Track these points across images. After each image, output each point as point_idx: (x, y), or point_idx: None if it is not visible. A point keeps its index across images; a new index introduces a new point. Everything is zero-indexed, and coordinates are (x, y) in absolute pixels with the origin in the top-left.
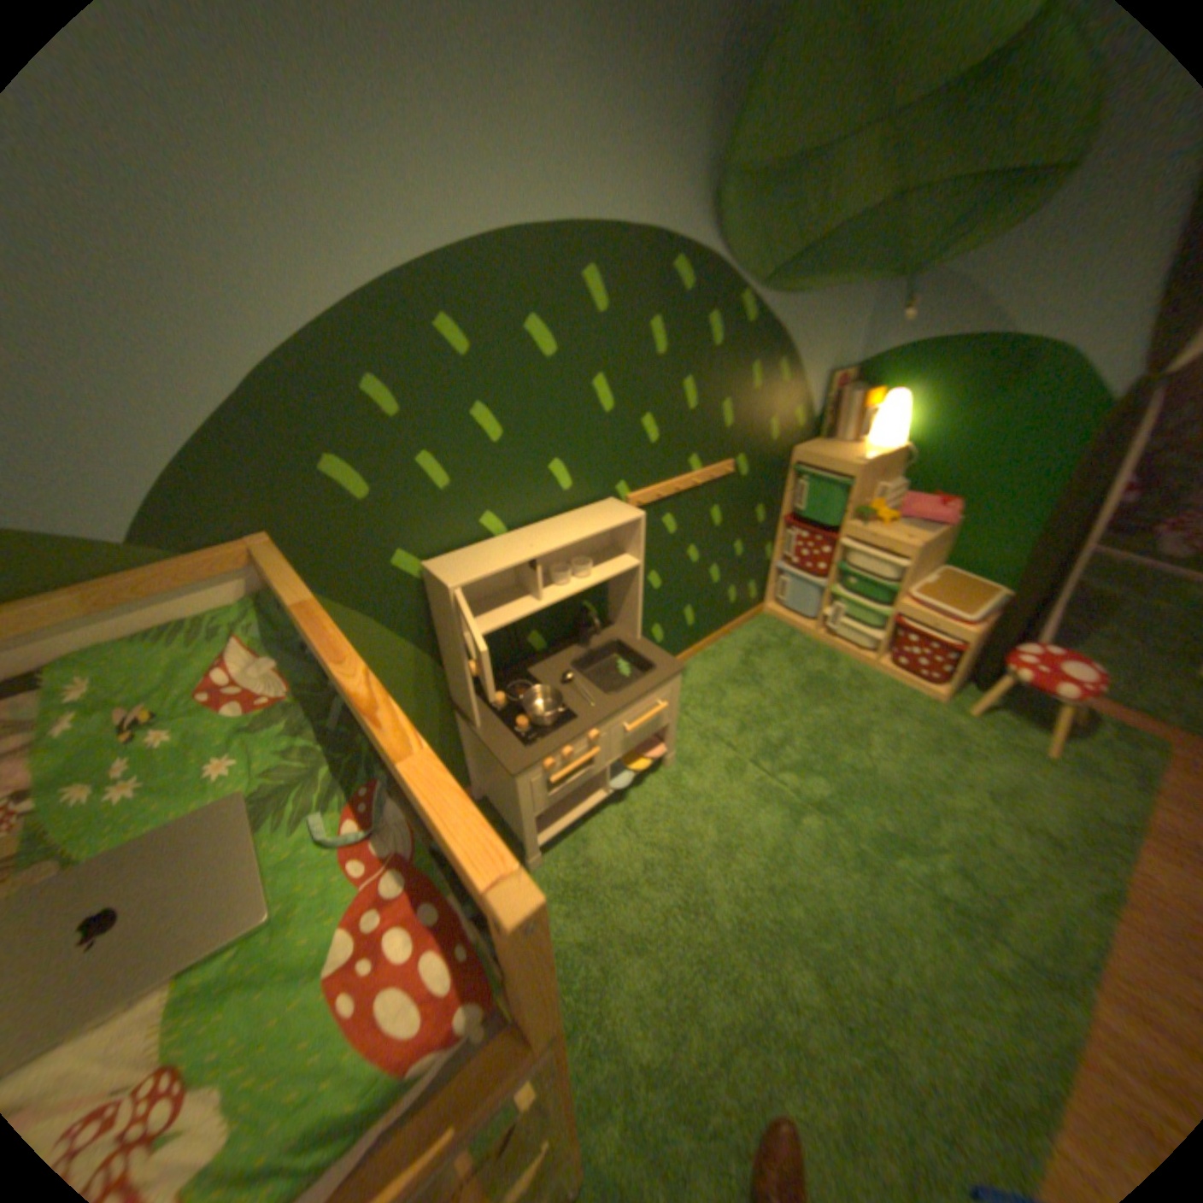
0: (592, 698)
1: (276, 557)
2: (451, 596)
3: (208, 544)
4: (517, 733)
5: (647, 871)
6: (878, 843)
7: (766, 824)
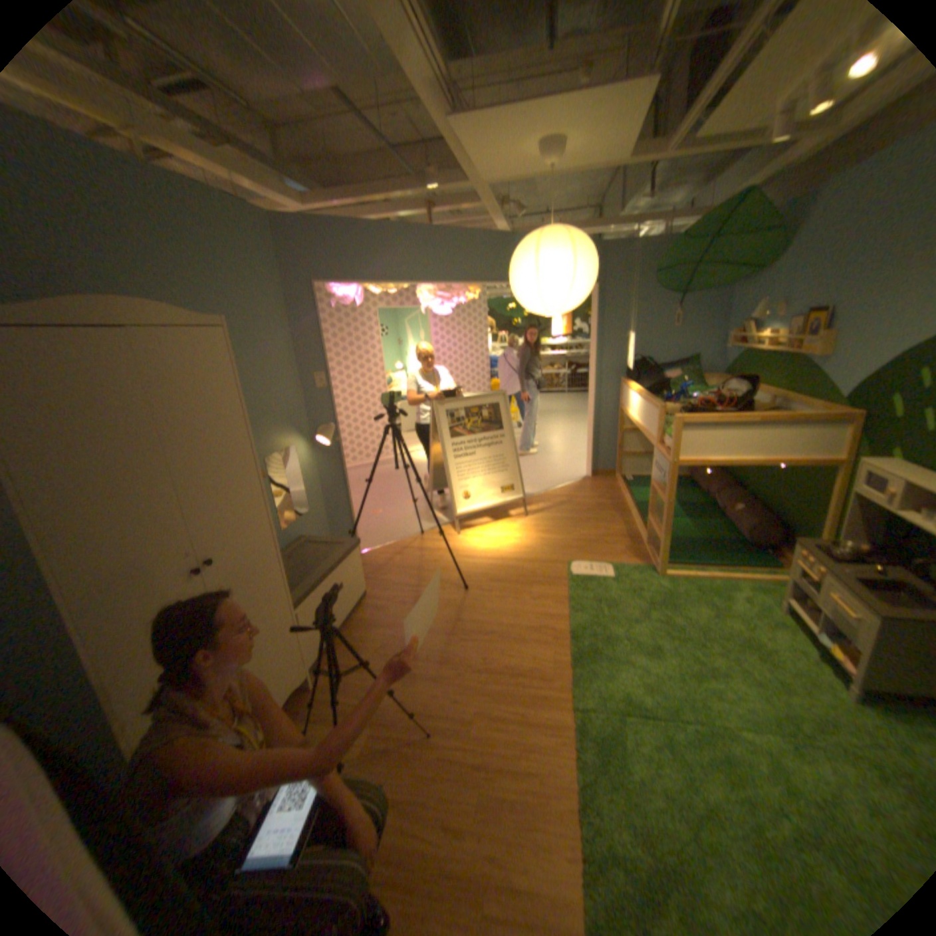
0: (853, 575)
1: (853, 419)
2: (864, 467)
3: (853, 408)
4: (829, 551)
5: (758, 644)
6: (711, 739)
7: (762, 705)
